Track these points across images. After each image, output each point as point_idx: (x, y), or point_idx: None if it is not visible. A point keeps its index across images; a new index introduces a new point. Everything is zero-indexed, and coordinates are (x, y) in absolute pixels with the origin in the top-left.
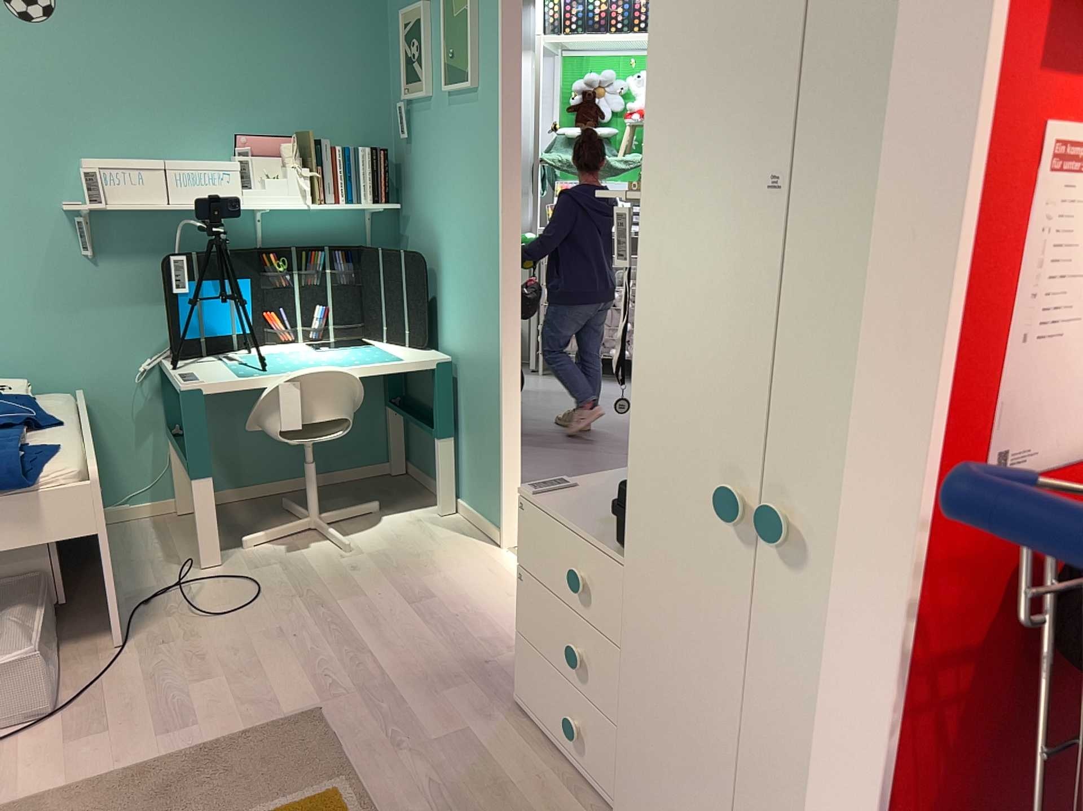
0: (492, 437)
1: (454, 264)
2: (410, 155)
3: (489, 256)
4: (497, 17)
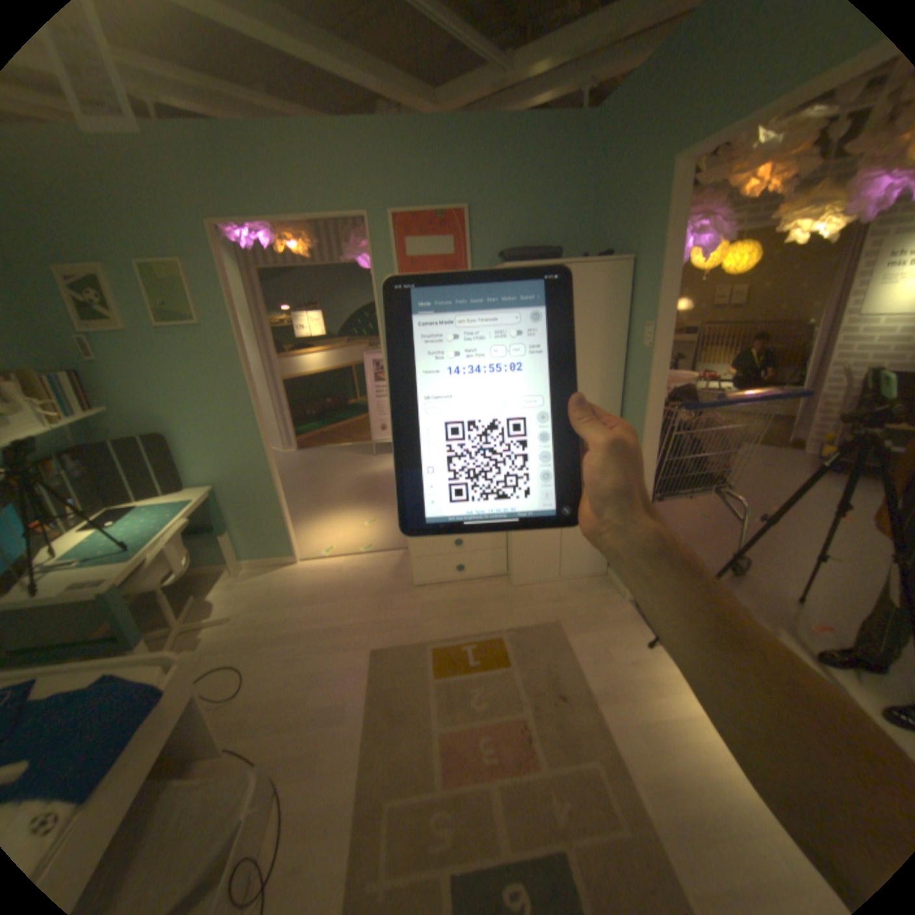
0: (269, 514)
1: (194, 433)
2: (95, 372)
3: (241, 421)
4: (217, 284)
